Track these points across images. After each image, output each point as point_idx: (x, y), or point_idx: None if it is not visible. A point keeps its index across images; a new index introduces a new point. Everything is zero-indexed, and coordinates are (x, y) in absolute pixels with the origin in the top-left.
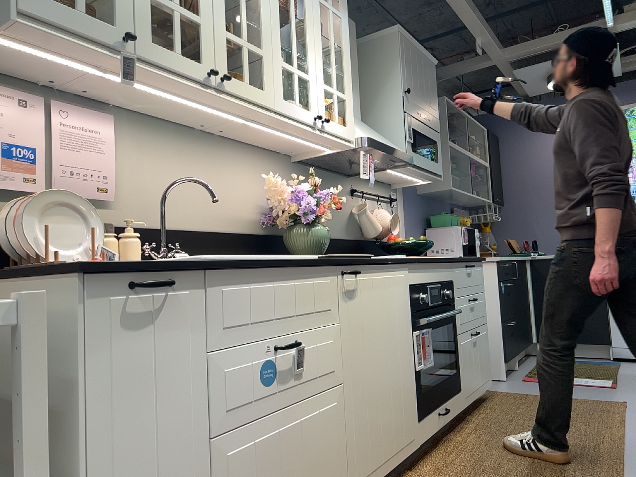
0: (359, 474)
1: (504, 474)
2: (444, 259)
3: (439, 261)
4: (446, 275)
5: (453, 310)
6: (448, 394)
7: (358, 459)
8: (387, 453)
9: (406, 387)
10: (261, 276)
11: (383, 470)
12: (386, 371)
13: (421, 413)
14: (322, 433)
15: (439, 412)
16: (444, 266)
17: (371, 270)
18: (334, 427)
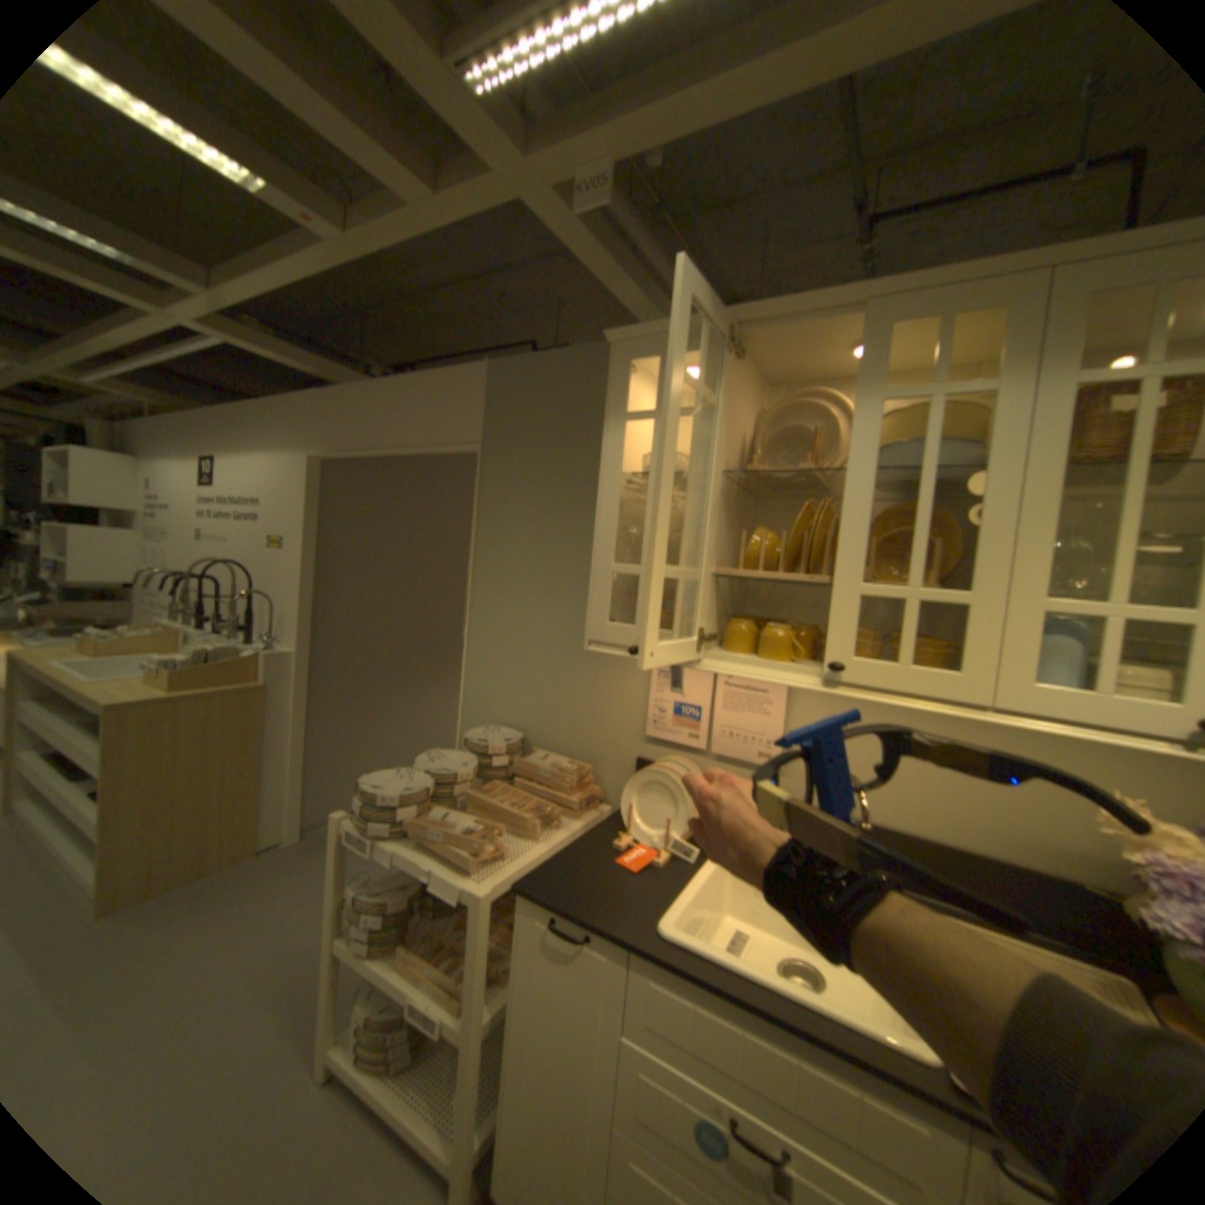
0: None
1: None
2: None
3: None
4: None
5: None
6: None
7: None
8: None
9: None
10: (725, 1010)
11: None
12: None
13: None
14: None
15: None
16: None
17: None
18: None
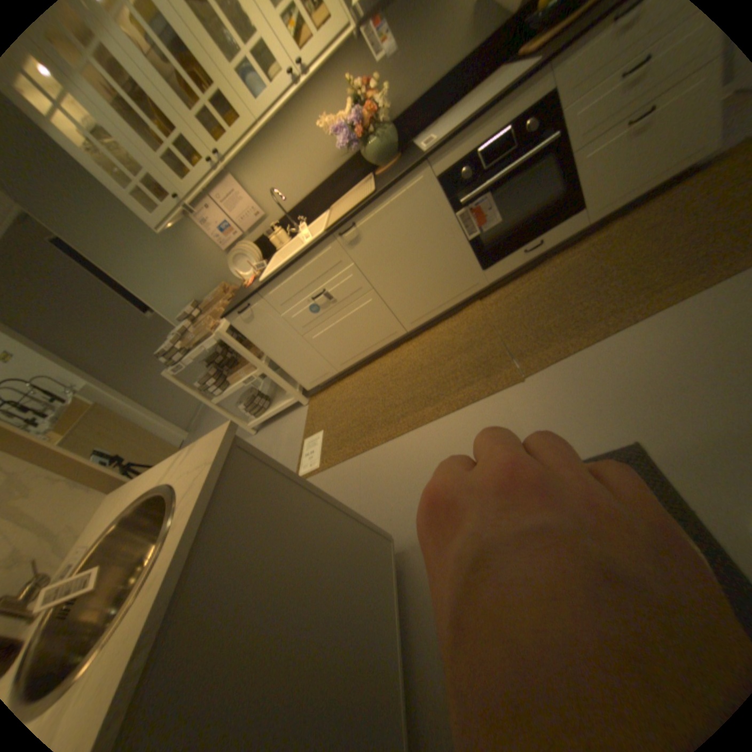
0: (411, 318)
1: (526, 313)
2: (511, 87)
3: (496, 102)
4: (531, 96)
5: (560, 128)
6: (547, 226)
7: (407, 313)
8: (439, 301)
9: (455, 257)
10: (285, 276)
11: (438, 310)
12: (420, 261)
13: (487, 263)
14: (367, 314)
15: (525, 249)
16: (520, 90)
17: (371, 208)
18: (376, 308)
